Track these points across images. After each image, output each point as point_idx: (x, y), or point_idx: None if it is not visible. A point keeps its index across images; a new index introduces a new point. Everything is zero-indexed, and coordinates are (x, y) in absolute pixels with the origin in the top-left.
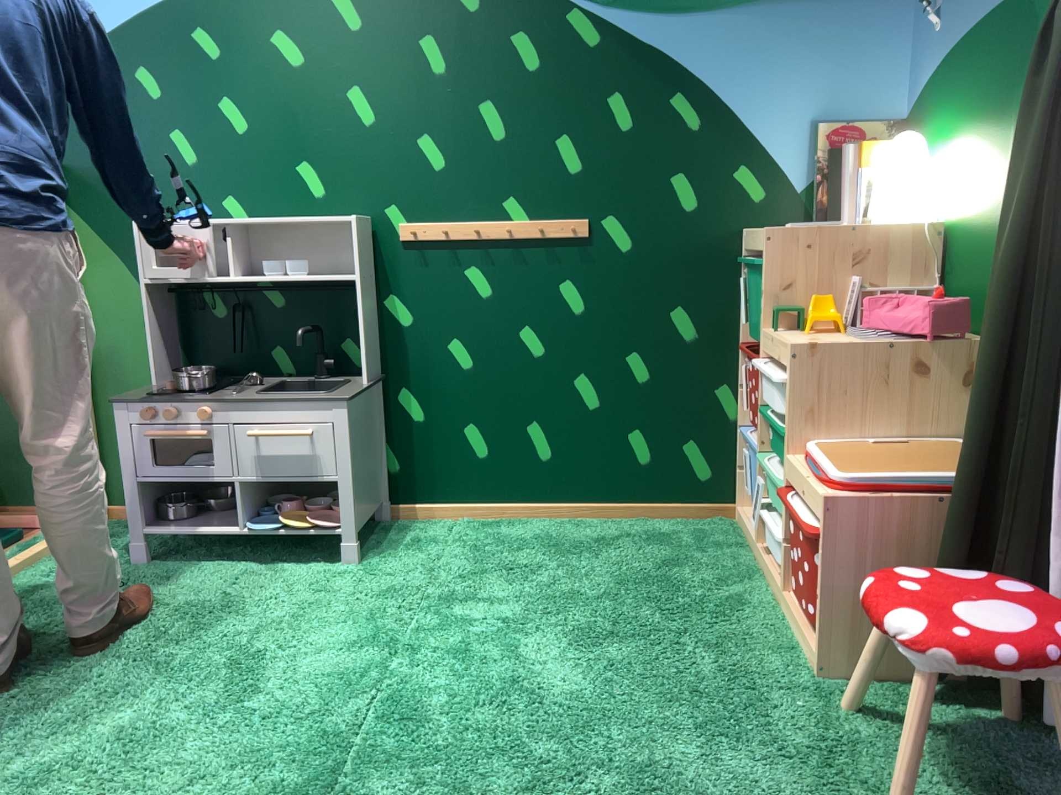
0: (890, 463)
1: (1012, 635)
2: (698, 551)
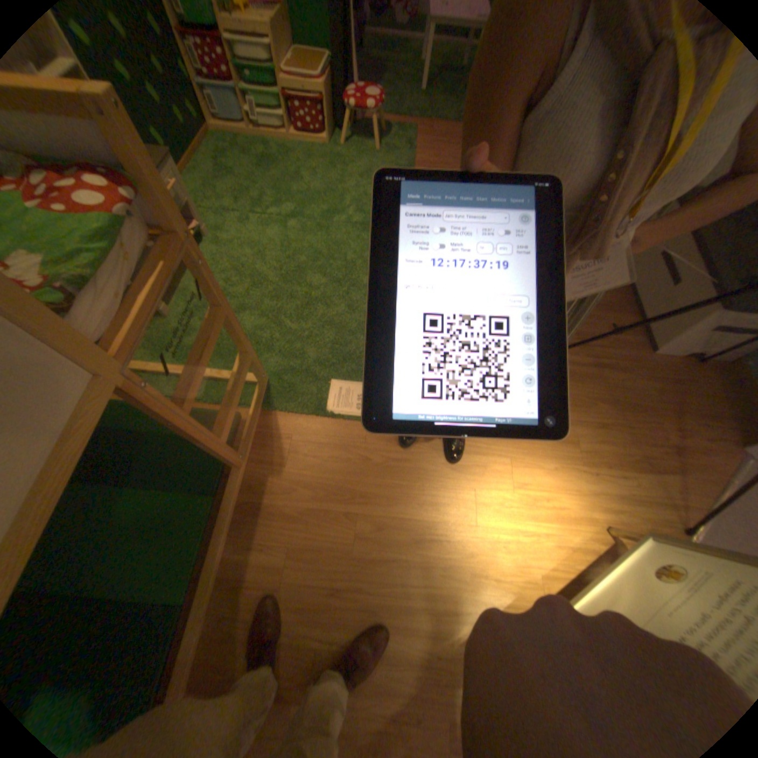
0: (309, 63)
1: (375, 93)
2: (236, 144)
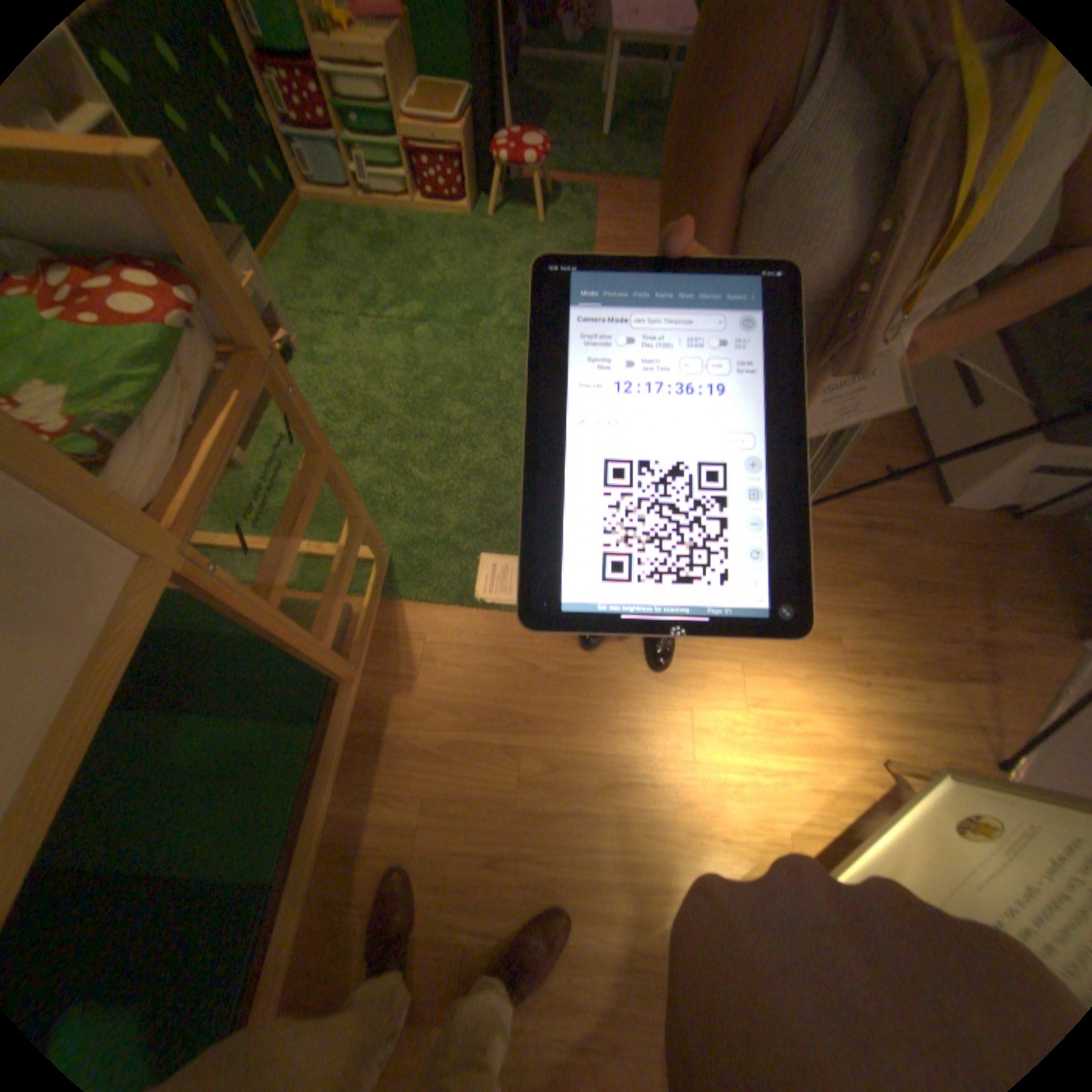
0: (440, 101)
1: (536, 142)
2: (339, 218)
